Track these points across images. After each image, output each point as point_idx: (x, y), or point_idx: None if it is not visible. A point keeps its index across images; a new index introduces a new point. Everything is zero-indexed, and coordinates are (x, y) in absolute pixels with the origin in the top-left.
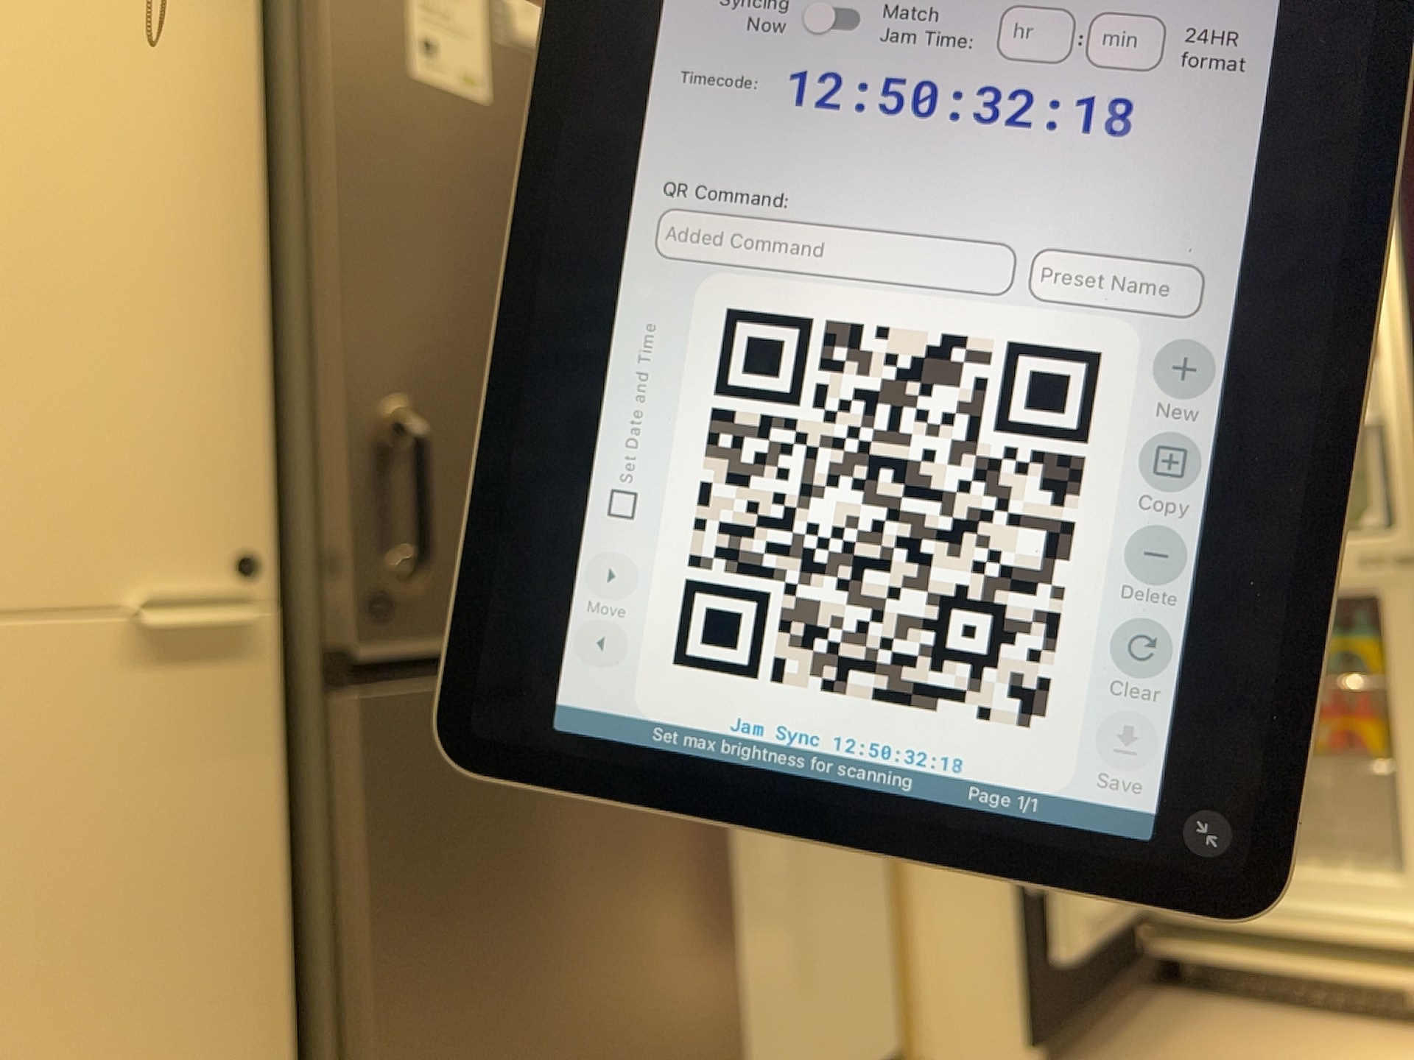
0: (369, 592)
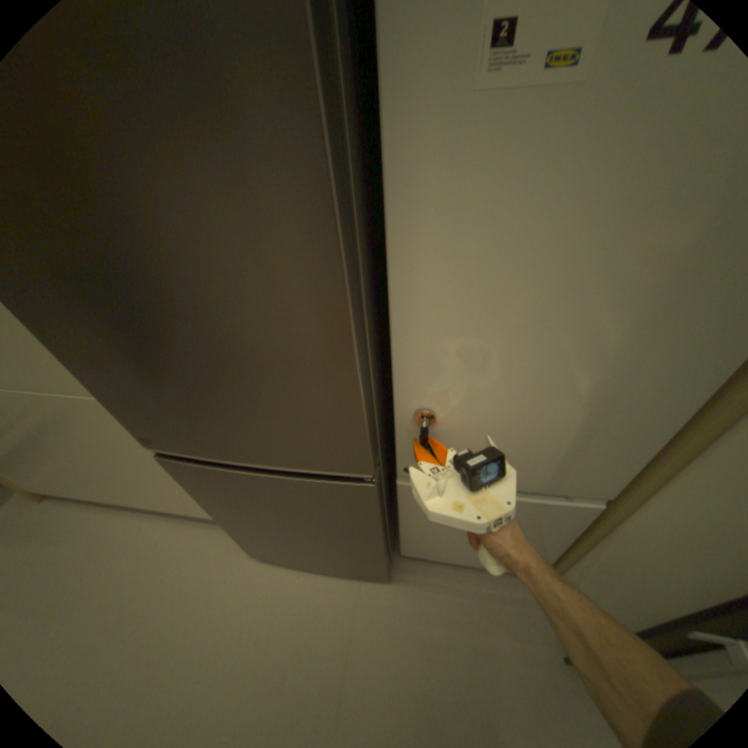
0: (139, 433)
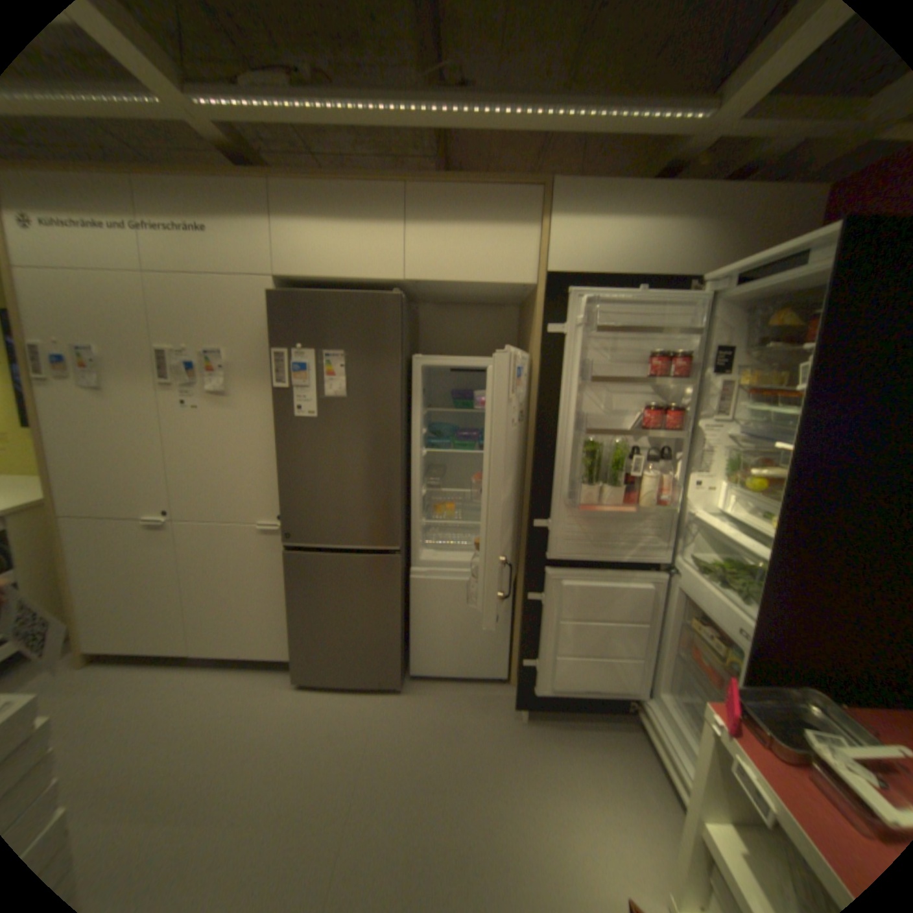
0: (286, 531)
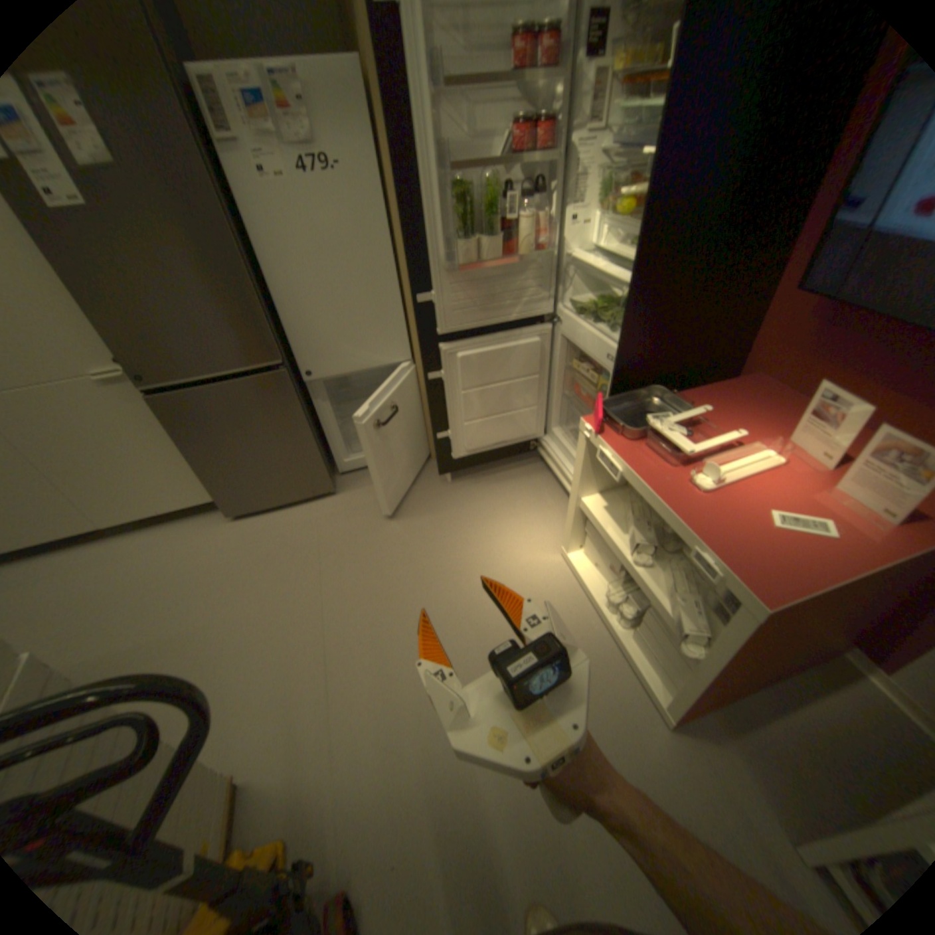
0: (136, 374)
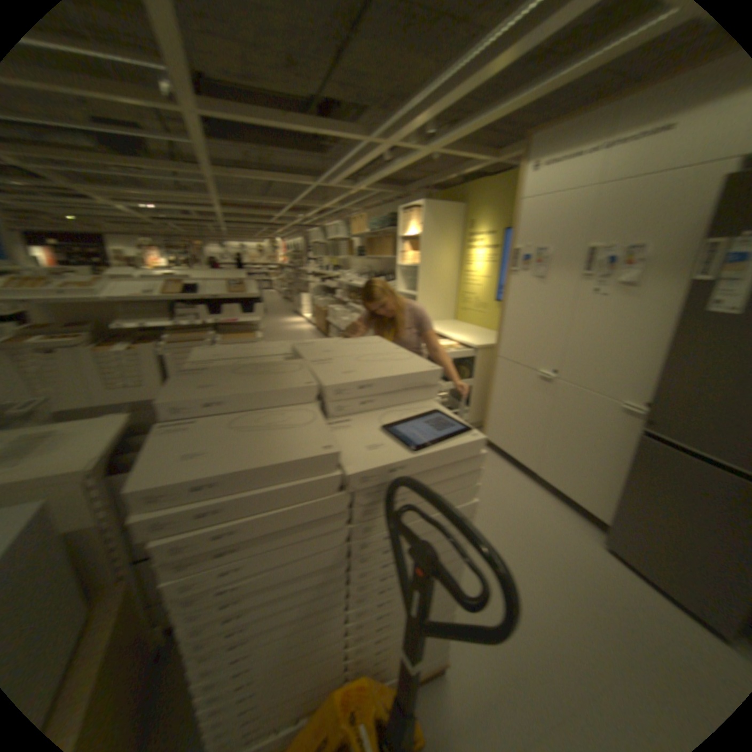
0: (653, 419)
